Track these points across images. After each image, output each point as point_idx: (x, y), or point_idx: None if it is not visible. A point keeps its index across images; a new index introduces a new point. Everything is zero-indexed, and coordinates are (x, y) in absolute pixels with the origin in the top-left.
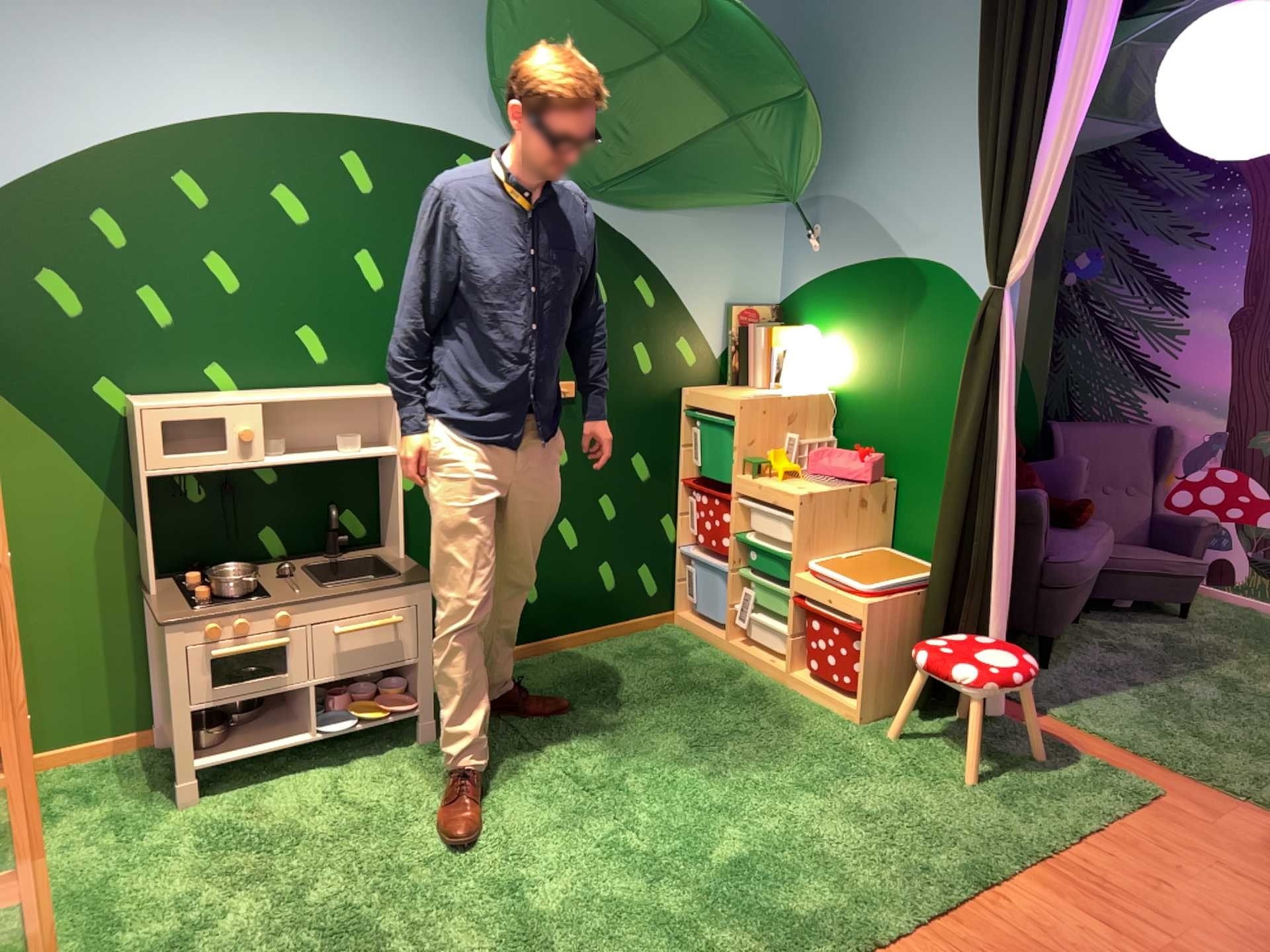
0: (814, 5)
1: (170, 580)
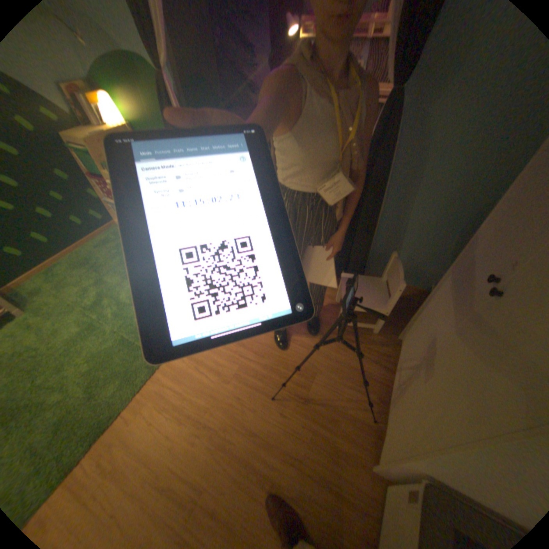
0: None
1: None
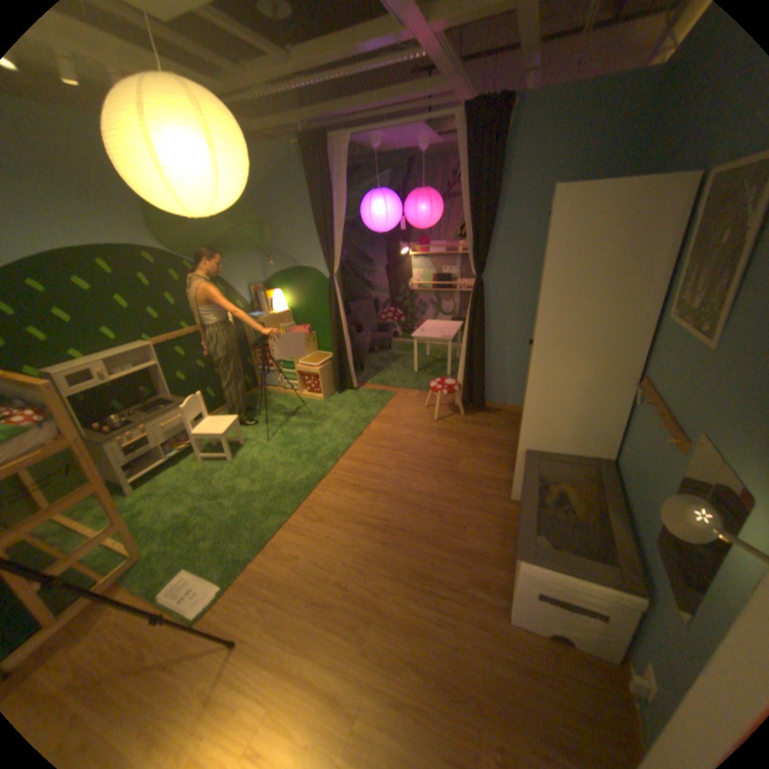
0: (249, 182)
1: (85, 431)
